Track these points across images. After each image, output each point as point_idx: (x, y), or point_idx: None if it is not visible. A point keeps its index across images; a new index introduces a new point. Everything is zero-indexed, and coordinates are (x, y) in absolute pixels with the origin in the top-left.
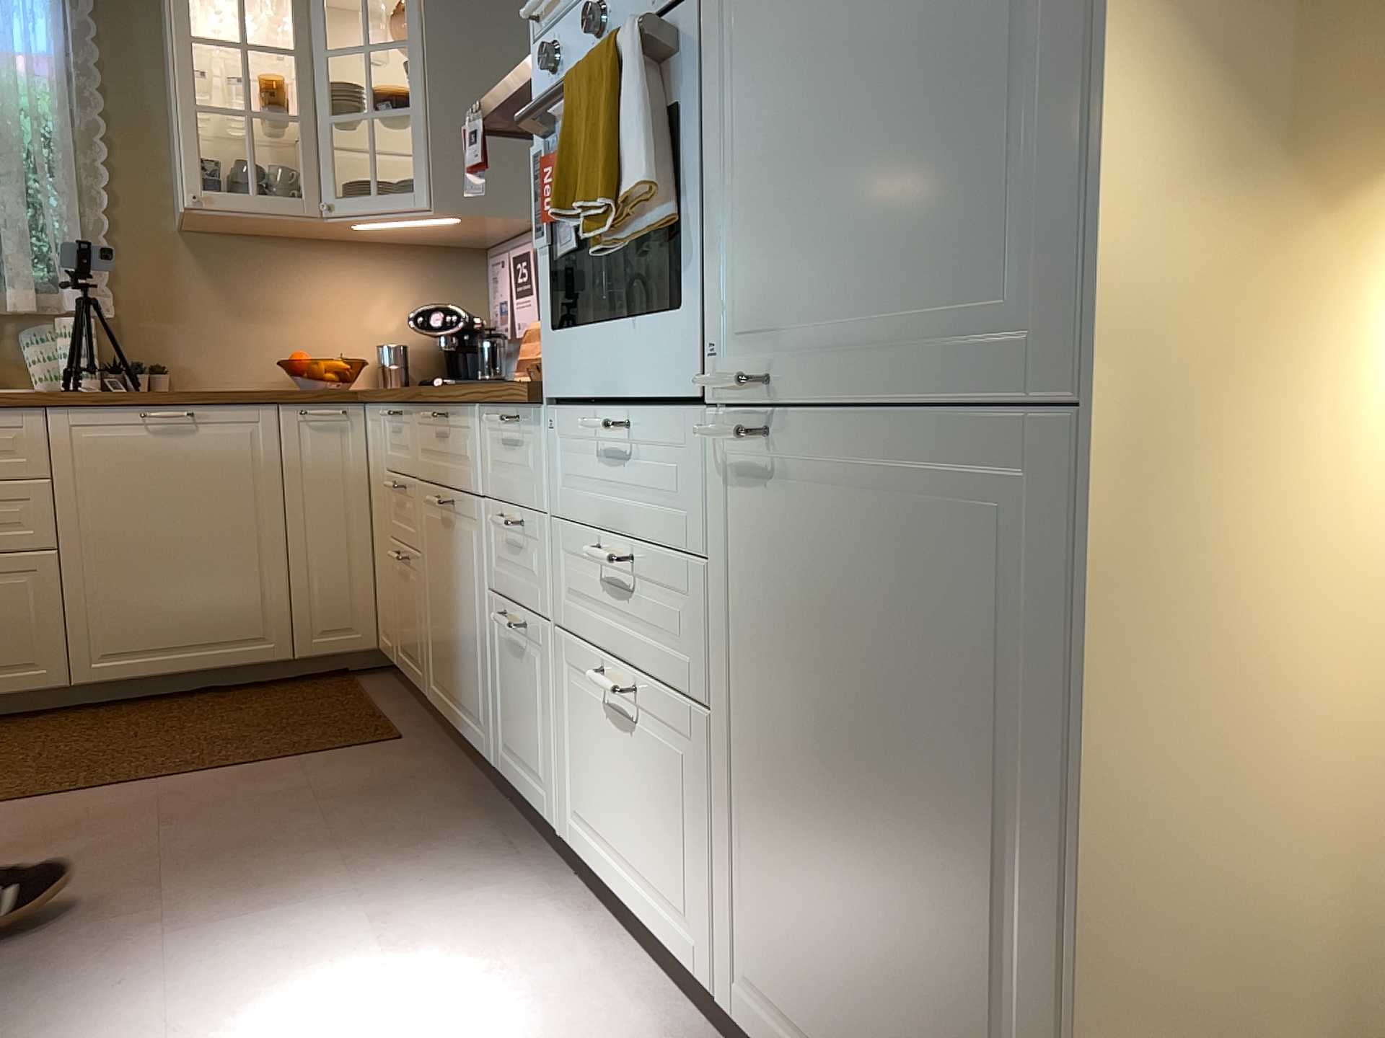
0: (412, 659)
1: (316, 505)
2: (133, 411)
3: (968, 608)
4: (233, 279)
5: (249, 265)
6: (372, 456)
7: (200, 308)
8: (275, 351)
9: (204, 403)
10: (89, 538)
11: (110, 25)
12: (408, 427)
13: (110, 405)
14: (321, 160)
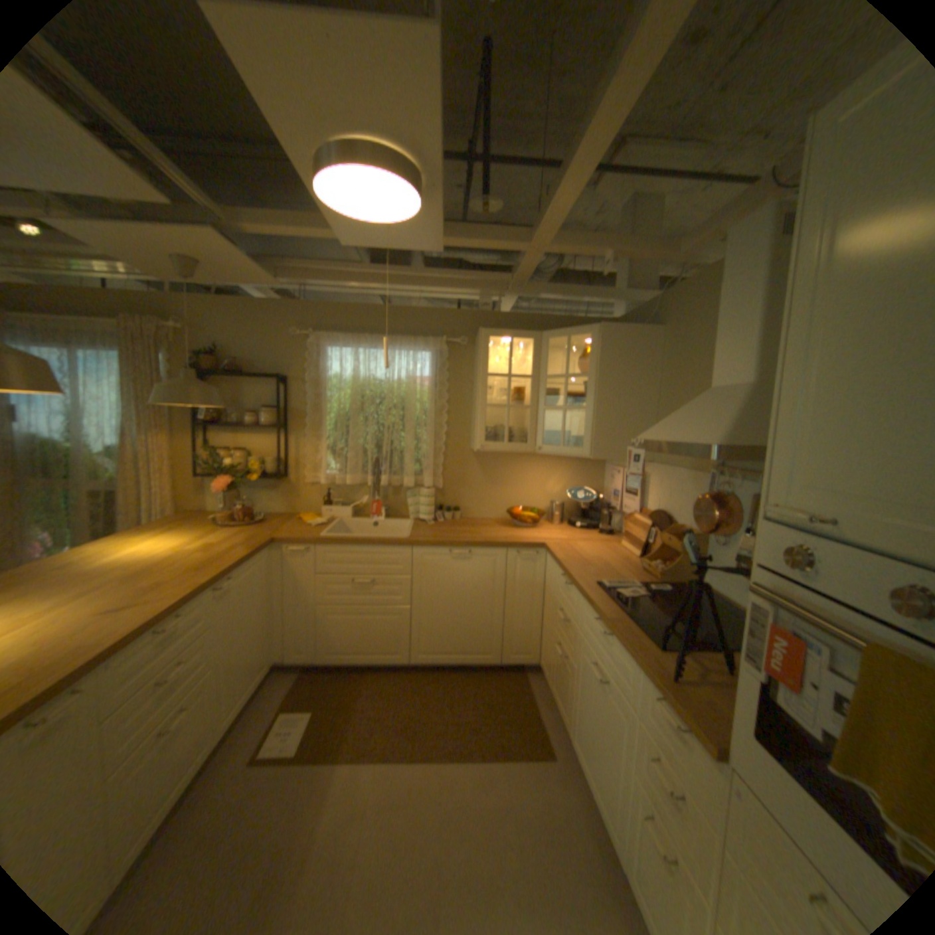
0: (562, 705)
1: (519, 595)
2: (446, 548)
3: None
4: (491, 469)
5: (498, 462)
6: (549, 578)
7: (476, 481)
8: (505, 501)
9: (476, 546)
10: (424, 601)
11: (453, 362)
12: (576, 596)
13: (438, 546)
14: (537, 425)
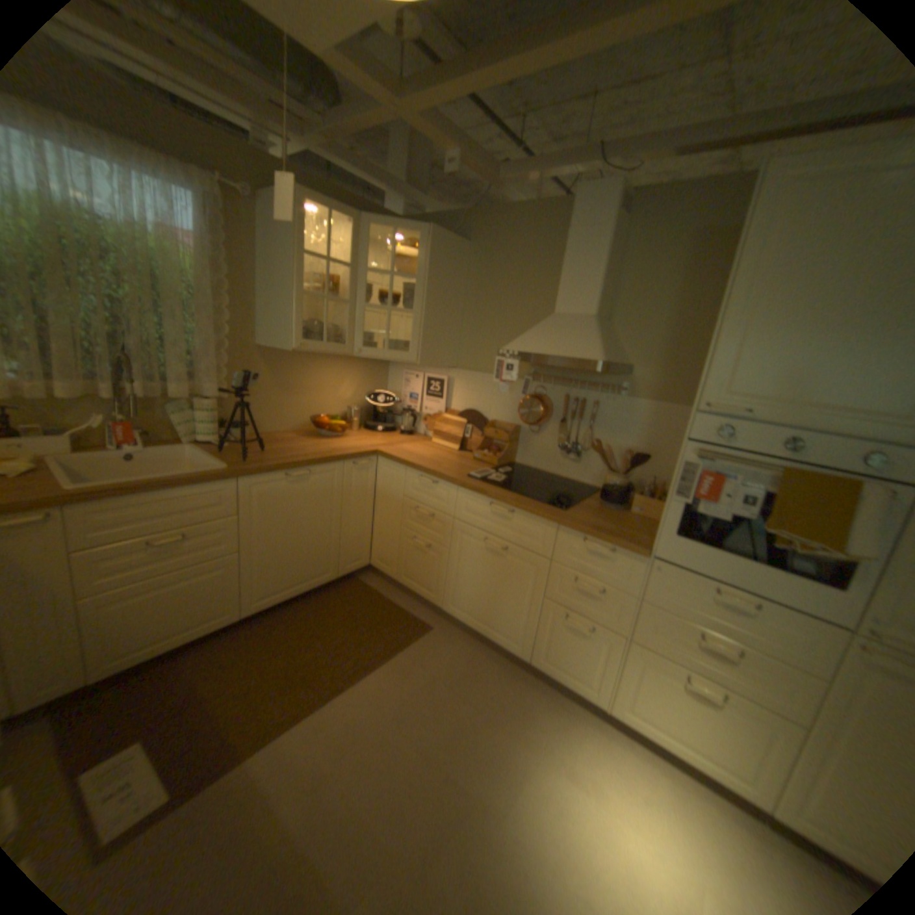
0: (422, 585)
1: (354, 506)
2: (281, 474)
3: None
4: (281, 373)
5: (289, 366)
6: (384, 483)
7: (264, 389)
8: (298, 411)
9: (314, 465)
10: (256, 543)
11: (223, 218)
12: (444, 491)
13: (272, 473)
14: (353, 325)
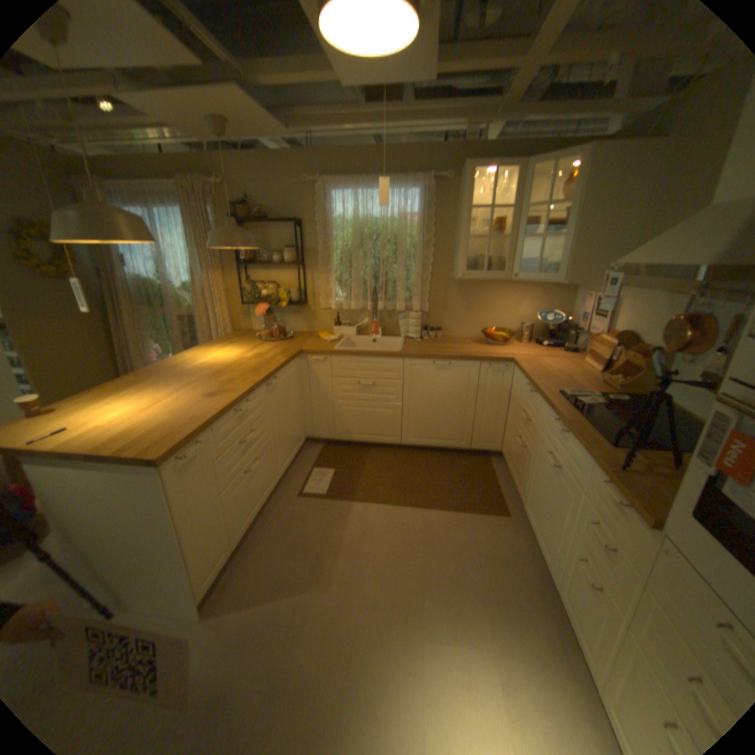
0: (518, 480)
1: (488, 399)
2: (430, 360)
3: None
4: (469, 295)
5: (476, 289)
6: (514, 386)
7: (455, 305)
8: (480, 322)
9: (454, 360)
10: (411, 400)
11: (440, 196)
12: (538, 401)
13: (423, 358)
14: (515, 254)
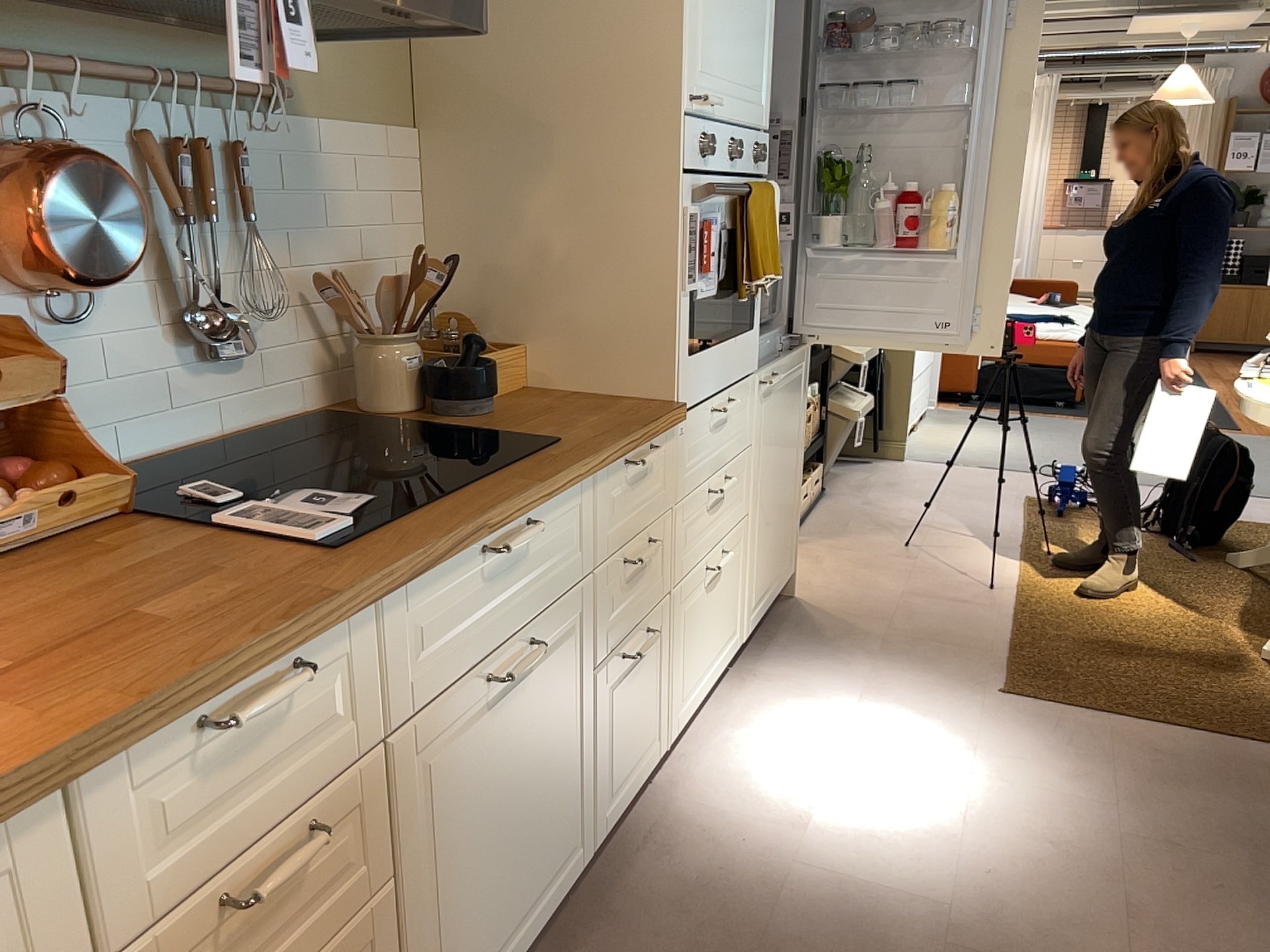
0: None
1: None
2: None
3: (797, 401)
4: None
5: None
6: None
7: None
8: None
9: None
10: None
11: None
12: (323, 680)
13: None
14: None
